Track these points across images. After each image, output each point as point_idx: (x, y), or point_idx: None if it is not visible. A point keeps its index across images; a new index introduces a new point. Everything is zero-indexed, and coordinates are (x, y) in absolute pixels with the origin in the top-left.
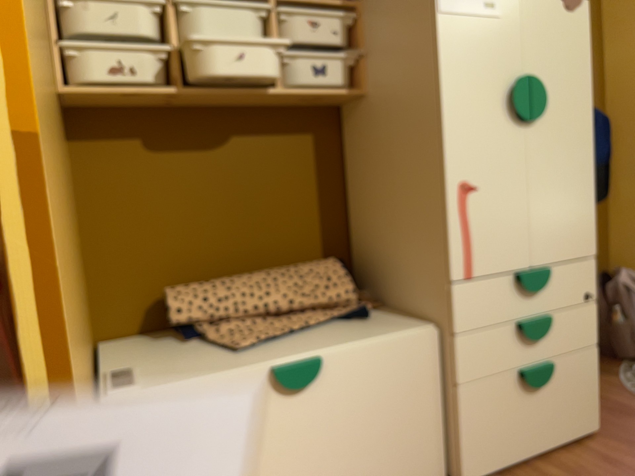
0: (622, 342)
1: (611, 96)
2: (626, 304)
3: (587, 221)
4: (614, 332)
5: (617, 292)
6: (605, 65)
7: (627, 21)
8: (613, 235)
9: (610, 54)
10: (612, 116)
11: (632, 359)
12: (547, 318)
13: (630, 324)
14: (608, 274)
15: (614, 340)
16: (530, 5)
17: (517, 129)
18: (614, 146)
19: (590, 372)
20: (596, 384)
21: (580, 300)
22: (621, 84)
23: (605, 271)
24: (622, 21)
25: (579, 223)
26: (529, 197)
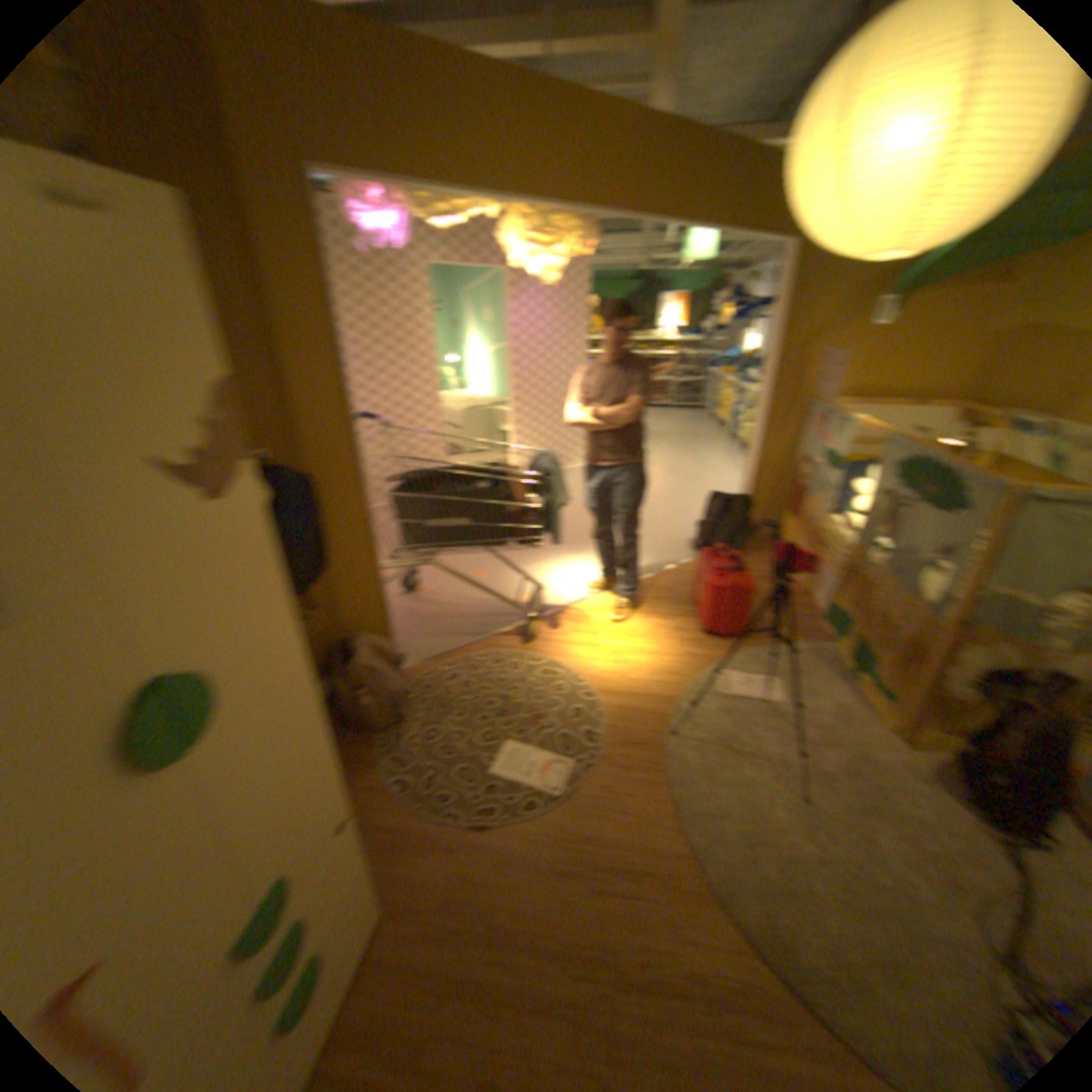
0: (374, 721)
1: (311, 440)
2: (372, 688)
3: (323, 761)
4: (364, 716)
5: (361, 685)
6: (294, 400)
7: (312, 343)
8: (343, 597)
9: (299, 386)
10: (316, 466)
11: (386, 736)
12: (297, 935)
13: (379, 708)
14: (347, 656)
15: (366, 721)
16: (120, 543)
17: (166, 777)
18: (326, 501)
19: (359, 890)
20: (368, 890)
21: (333, 847)
22: (320, 426)
23: (342, 637)
24: (305, 341)
25: (312, 776)
26: (226, 838)
